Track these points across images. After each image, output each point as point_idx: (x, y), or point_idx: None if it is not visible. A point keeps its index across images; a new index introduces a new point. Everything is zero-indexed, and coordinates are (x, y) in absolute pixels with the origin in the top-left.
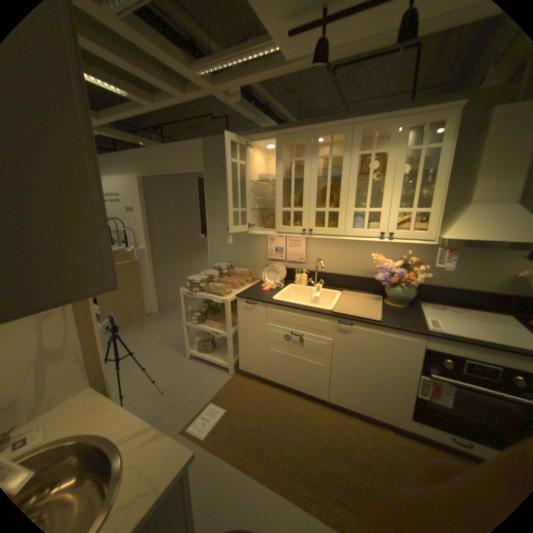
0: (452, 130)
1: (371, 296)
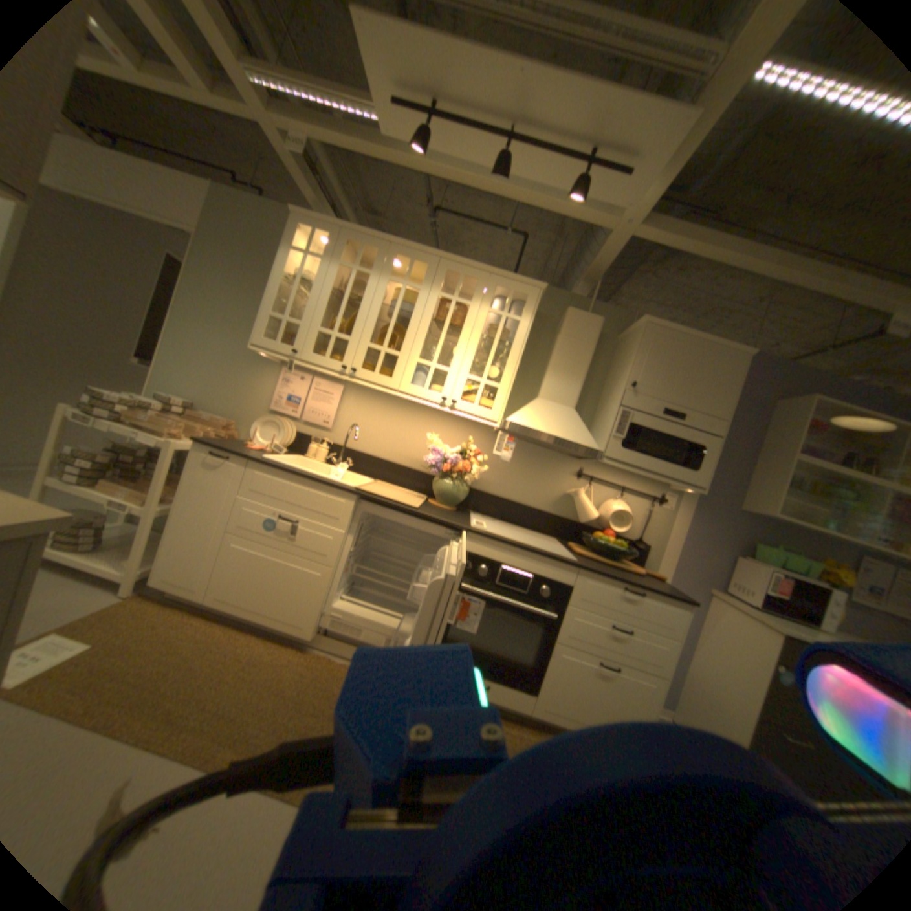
0: (530, 309)
1: (411, 493)
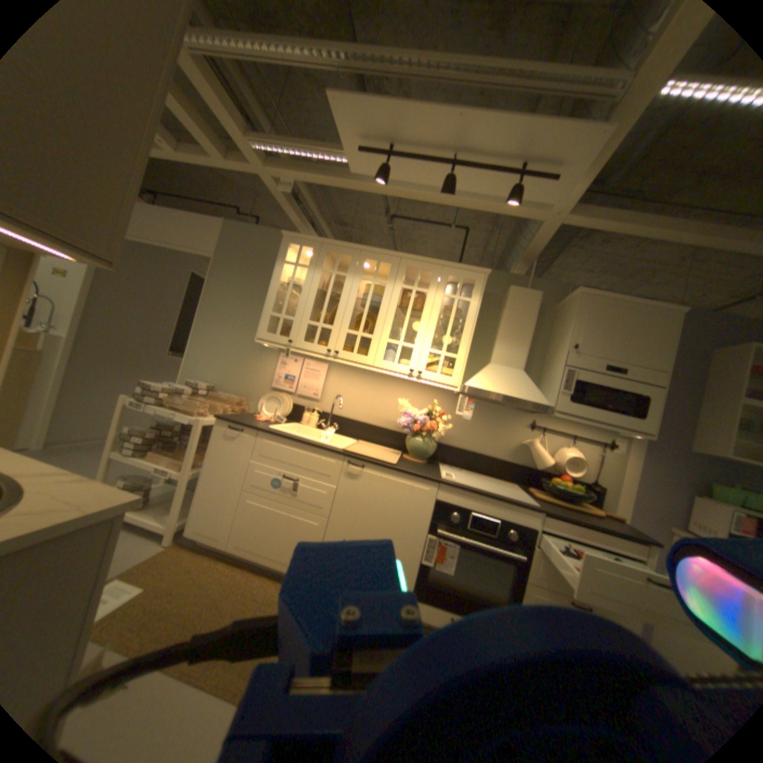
0: (478, 291)
1: (387, 449)
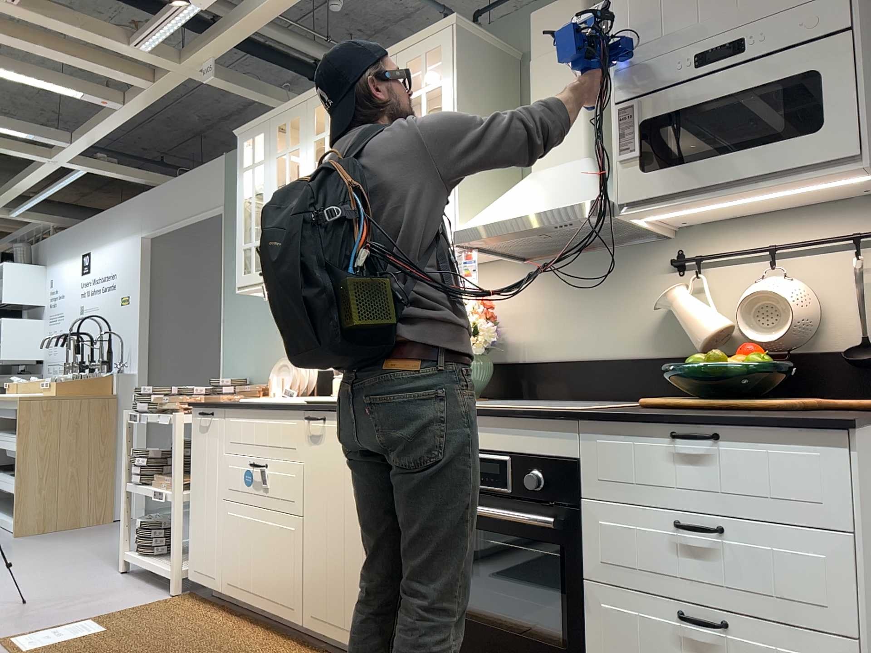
0: (447, 60)
1: None
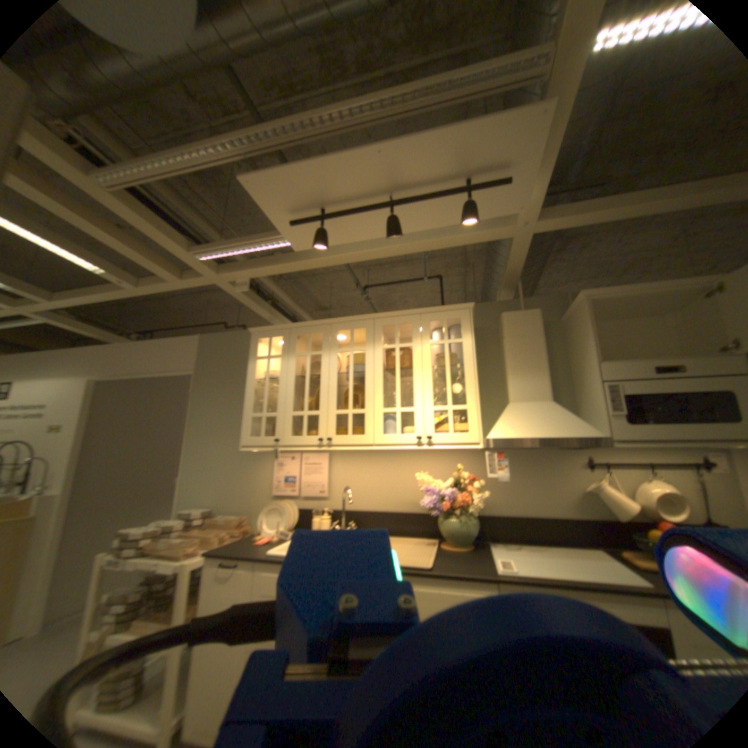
0: (467, 327)
1: (423, 539)
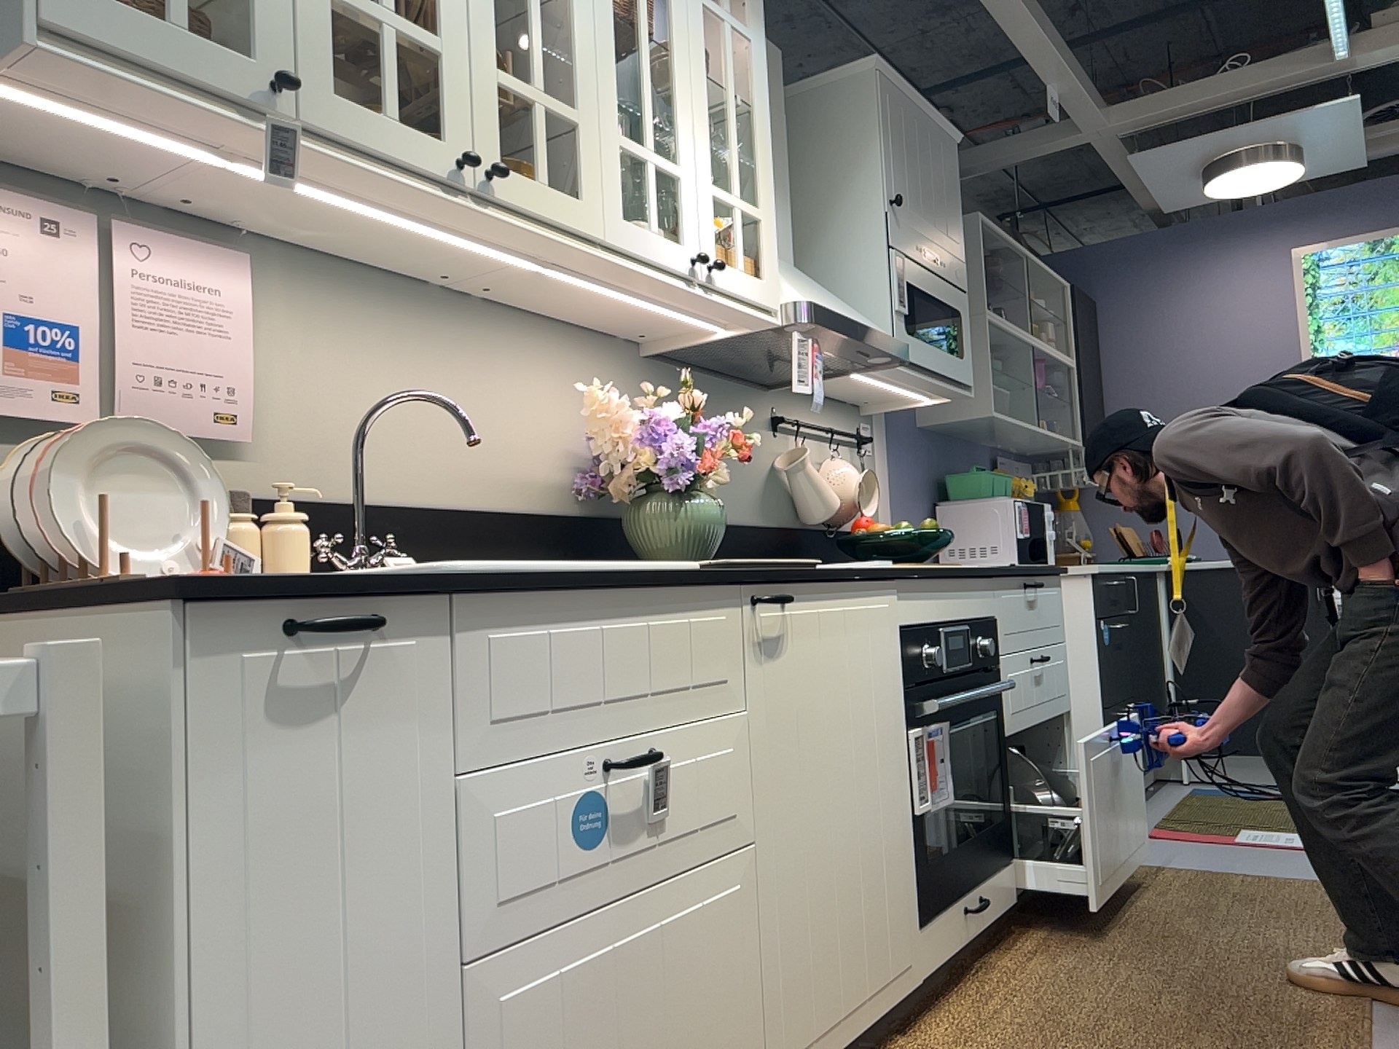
0: (759, 11)
1: None
